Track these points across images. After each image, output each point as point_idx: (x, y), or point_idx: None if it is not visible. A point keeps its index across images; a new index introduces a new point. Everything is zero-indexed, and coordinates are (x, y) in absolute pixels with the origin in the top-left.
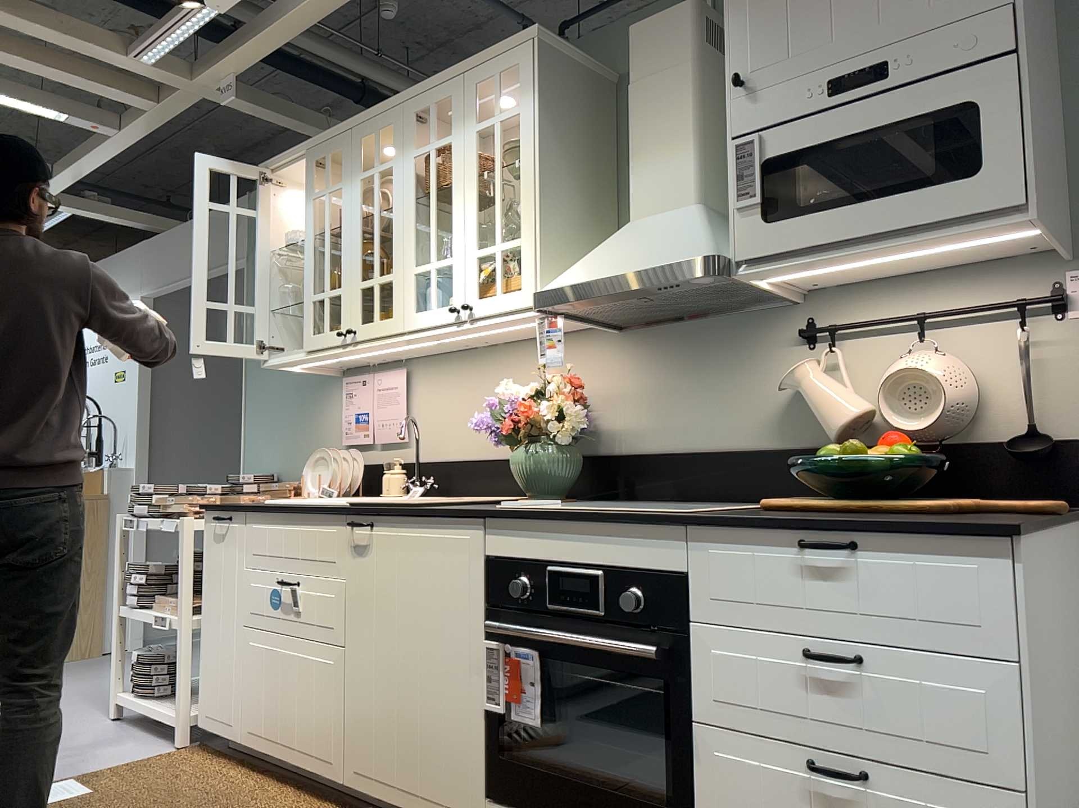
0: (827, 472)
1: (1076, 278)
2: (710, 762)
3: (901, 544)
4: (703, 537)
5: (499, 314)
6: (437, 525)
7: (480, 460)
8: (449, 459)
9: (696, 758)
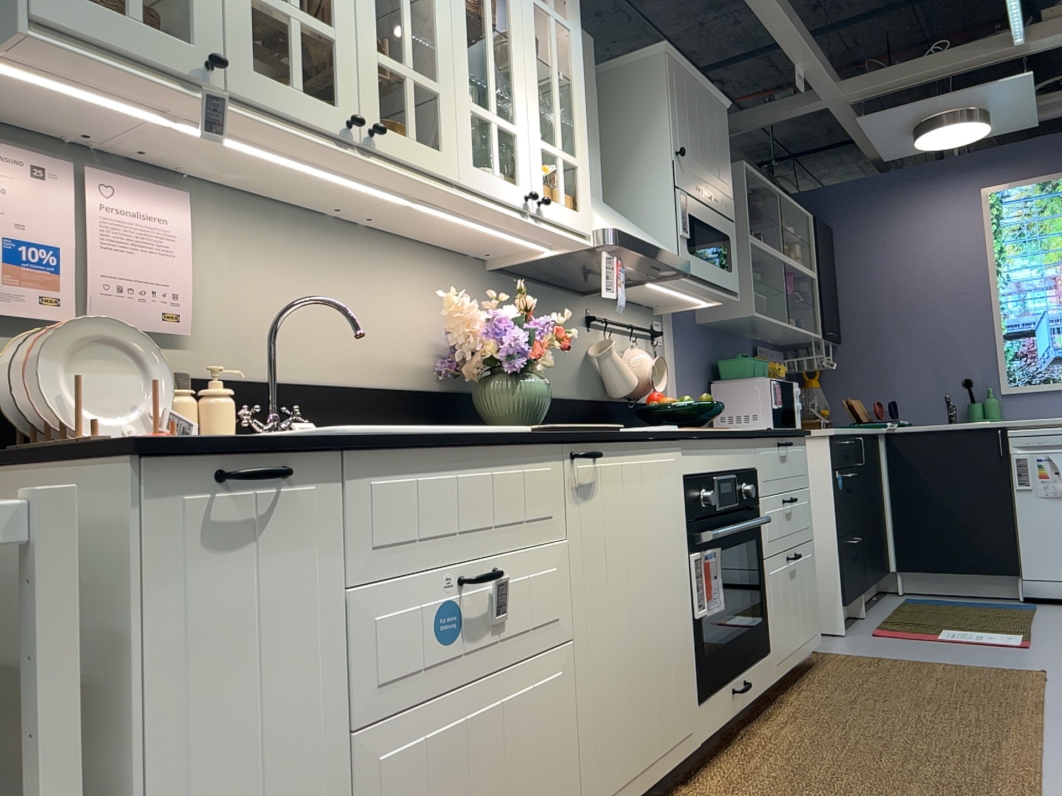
0: (687, 413)
1: (659, 325)
2: (770, 579)
3: (794, 442)
4: (760, 444)
5: (558, 226)
6: (654, 449)
7: (342, 386)
8: (282, 380)
9: (766, 581)
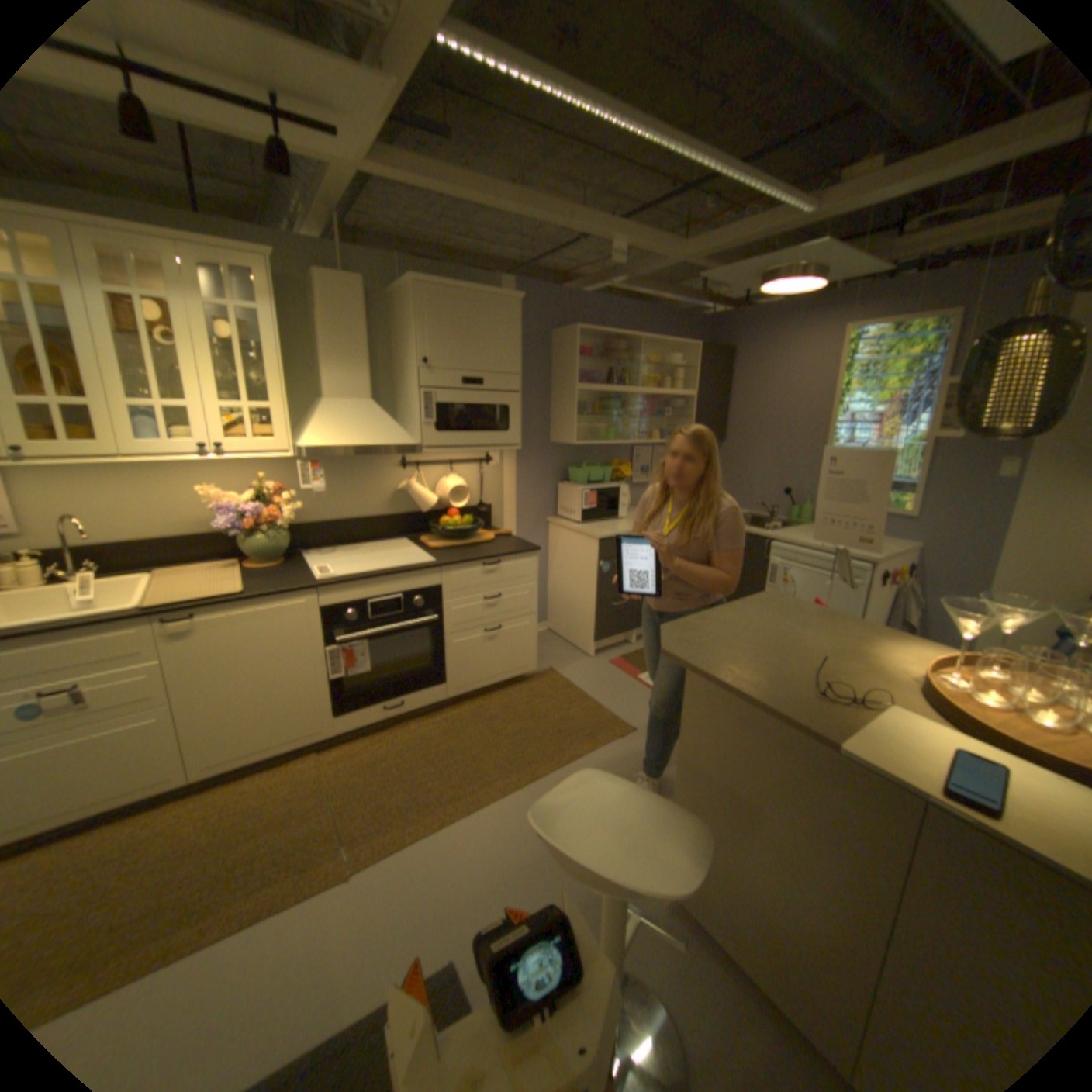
0: (449, 531)
1: (493, 453)
2: (451, 646)
3: (511, 559)
4: (448, 570)
5: (249, 453)
6: (274, 600)
7: (147, 540)
8: (98, 543)
9: (445, 647)
